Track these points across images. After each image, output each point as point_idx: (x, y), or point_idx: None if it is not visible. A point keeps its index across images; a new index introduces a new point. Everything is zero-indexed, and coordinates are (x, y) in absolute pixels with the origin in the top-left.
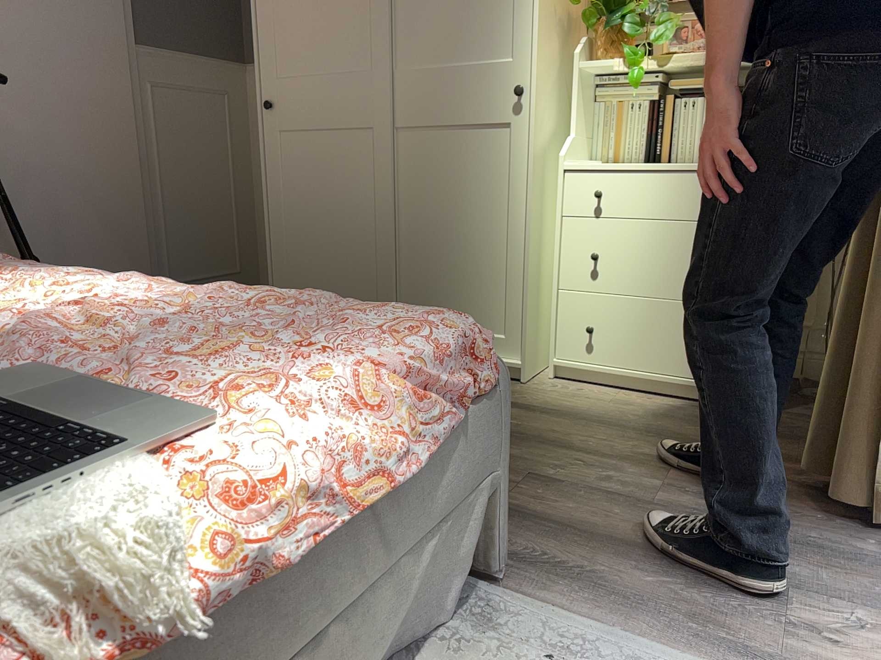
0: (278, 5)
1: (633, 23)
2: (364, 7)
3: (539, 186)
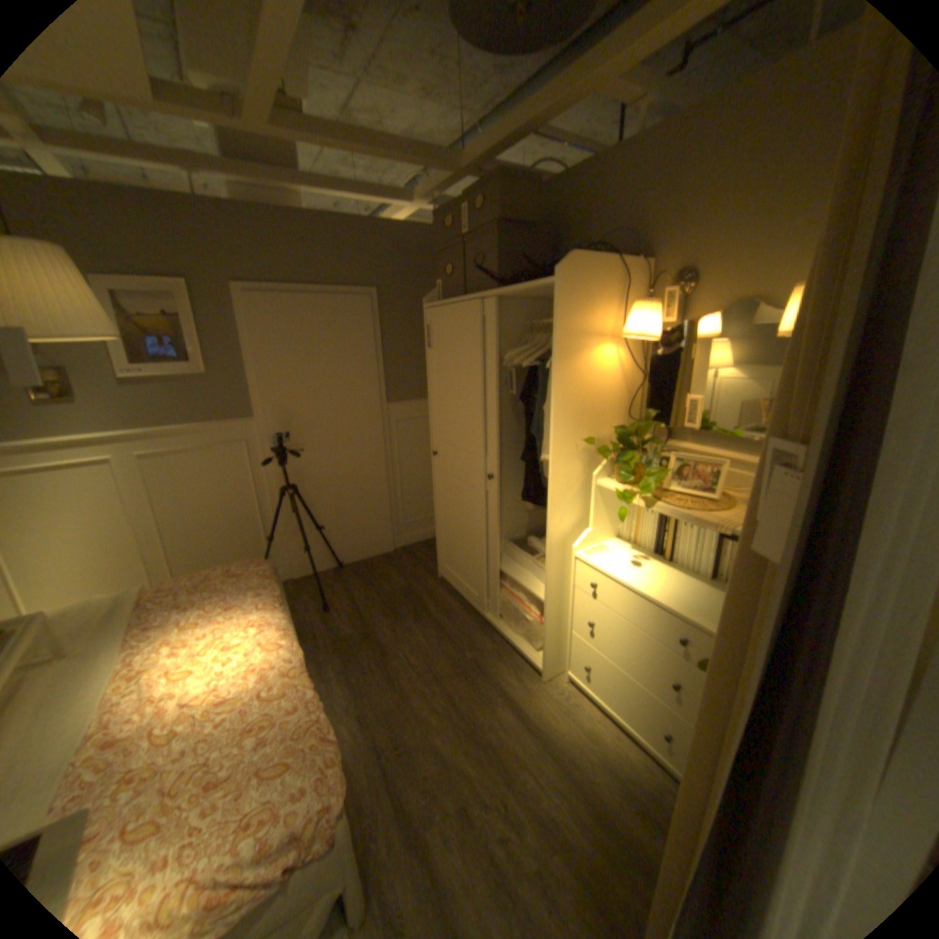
0: (439, 399)
1: (627, 471)
2: (472, 416)
3: (557, 563)
